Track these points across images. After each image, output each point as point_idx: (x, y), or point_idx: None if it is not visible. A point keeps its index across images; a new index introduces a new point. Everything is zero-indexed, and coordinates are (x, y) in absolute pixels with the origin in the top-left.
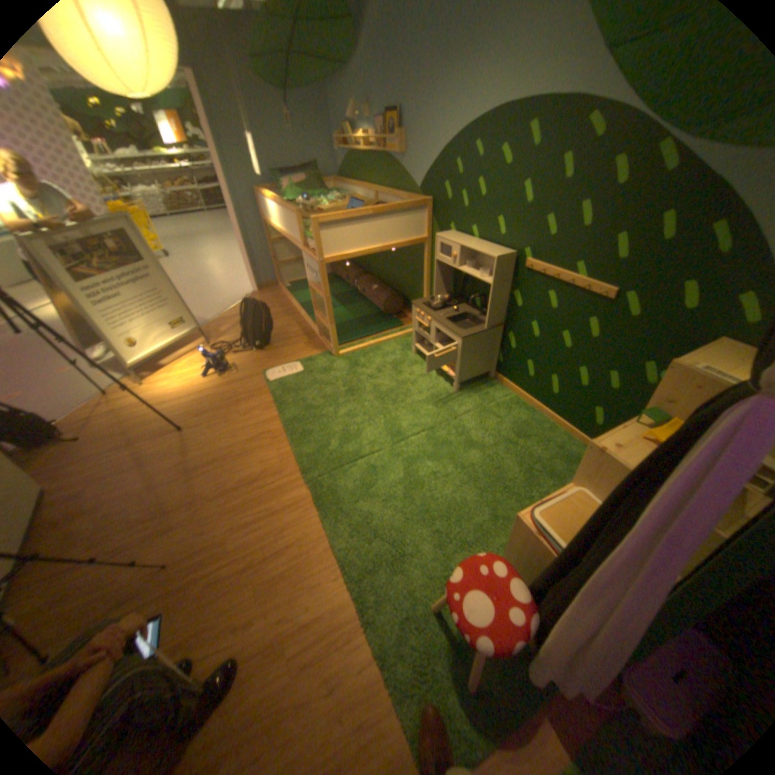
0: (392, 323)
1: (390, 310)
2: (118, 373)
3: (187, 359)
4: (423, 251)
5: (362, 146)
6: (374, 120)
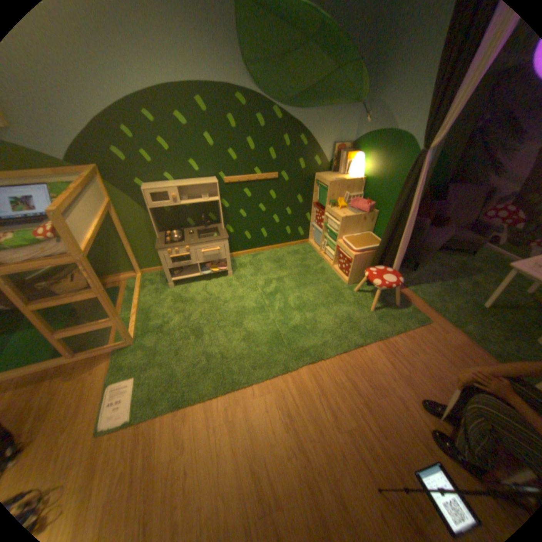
0: (108, 293)
1: None
2: None
3: None
4: (109, 213)
5: None
6: None
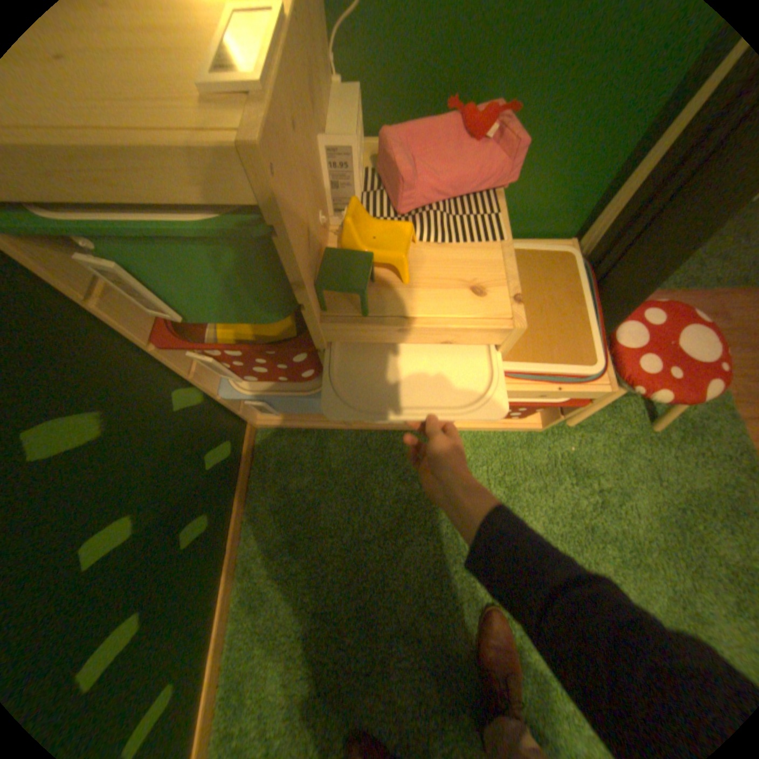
0: None
1: None
2: None
3: None
4: None
5: None
6: None
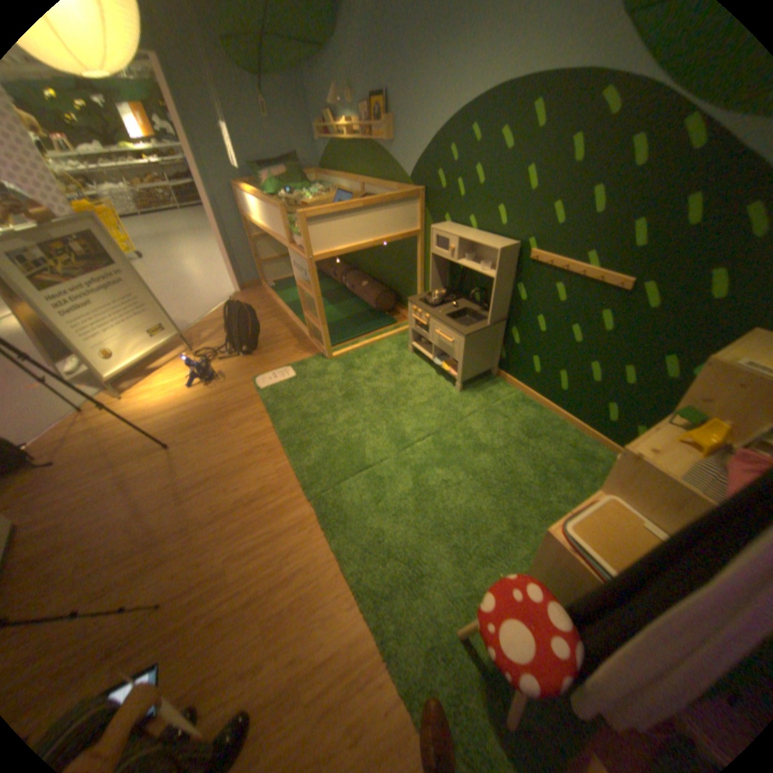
0: (384, 321)
1: (382, 307)
2: (93, 387)
3: (168, 369)
4: (416, 245)
5: (344, 135)
6: (357, 107)
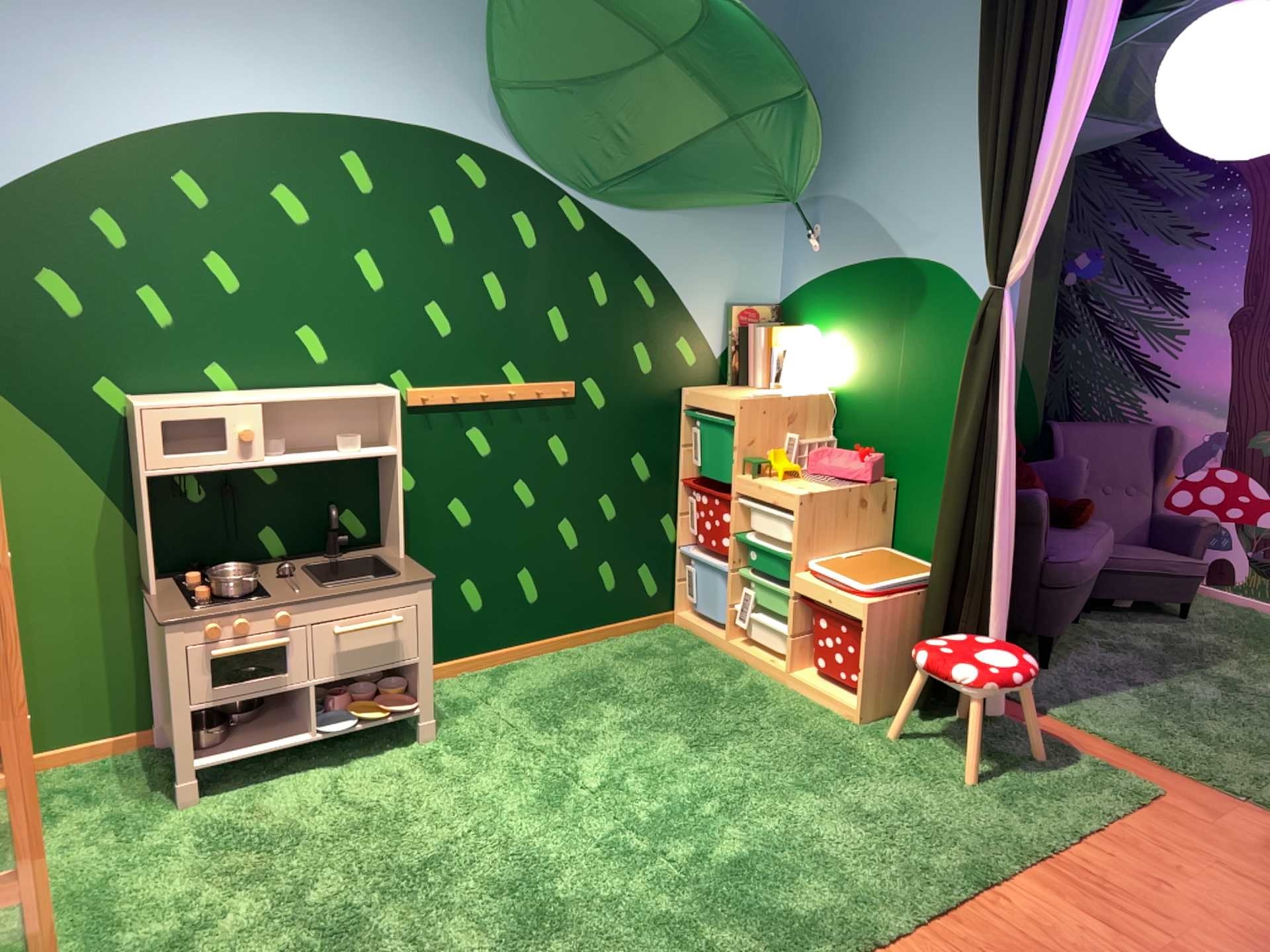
0: None
1: None
2: None
3: None
4: None
5: None
6: None
